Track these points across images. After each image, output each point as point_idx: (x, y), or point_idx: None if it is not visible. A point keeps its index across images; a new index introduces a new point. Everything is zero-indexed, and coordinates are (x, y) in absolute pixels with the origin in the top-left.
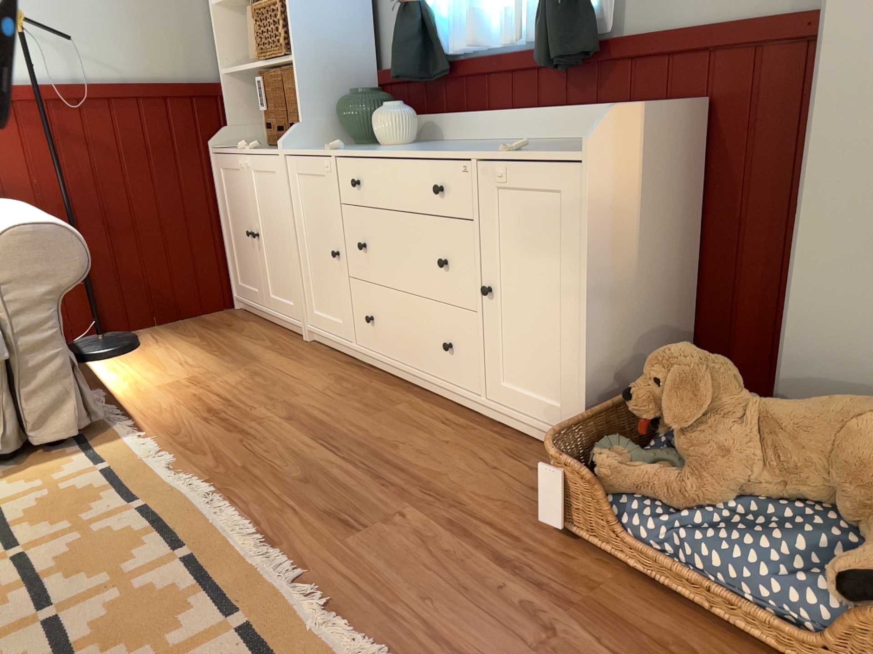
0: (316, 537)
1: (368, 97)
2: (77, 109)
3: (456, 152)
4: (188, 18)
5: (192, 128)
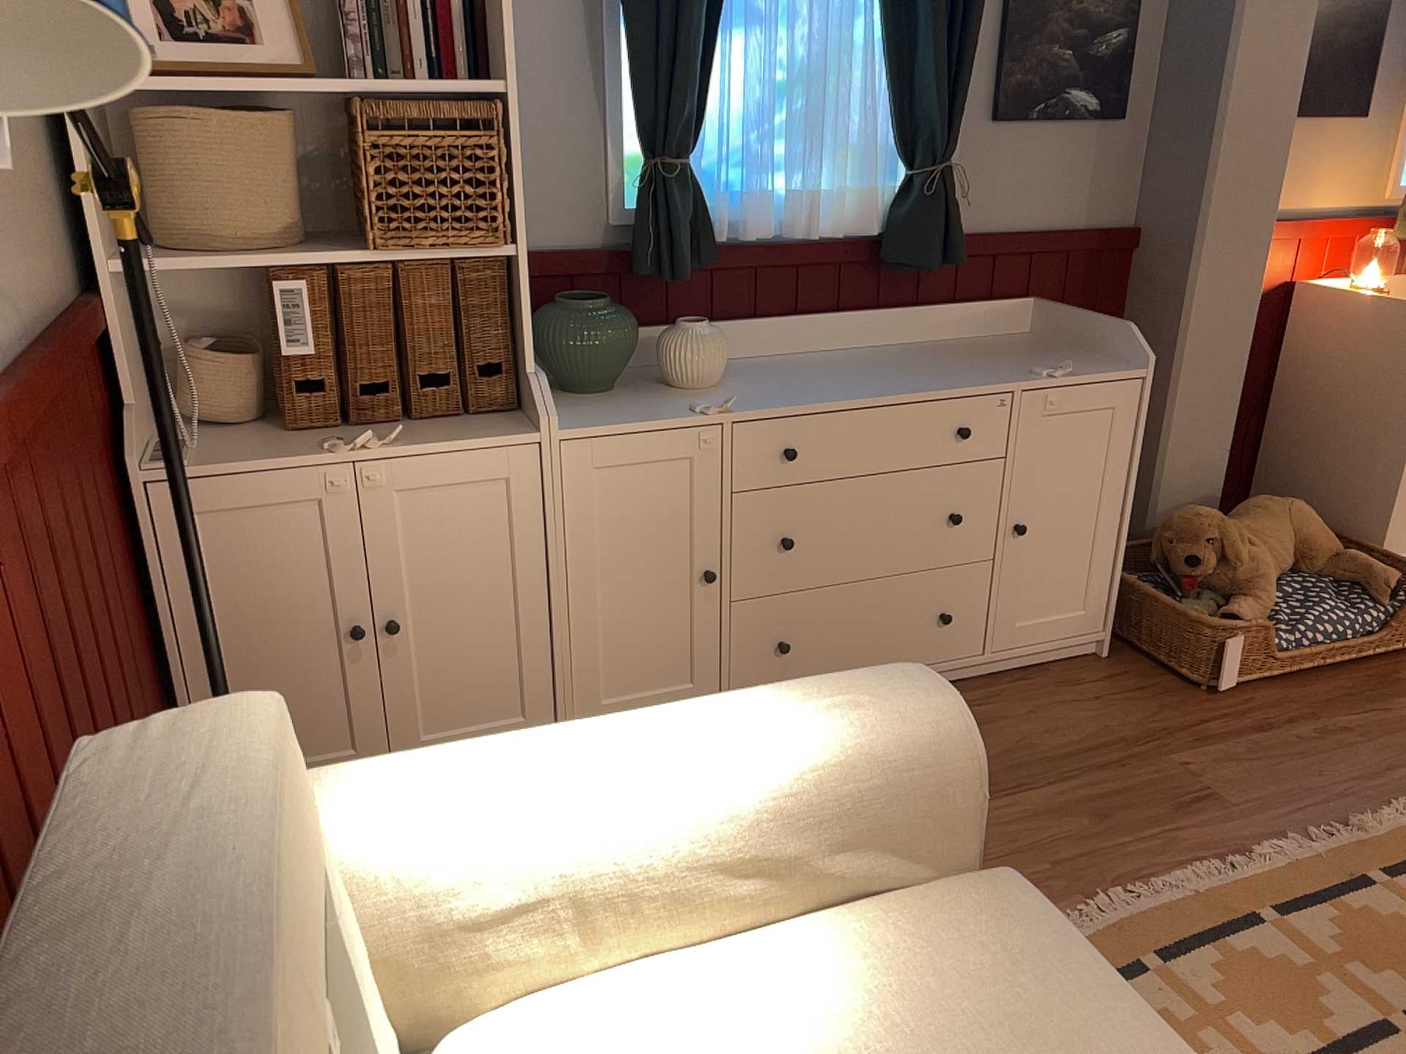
0: (1224, 822)
1: (622, 310)
2: (14, 451)
3: (976, 386)
4: (26, 122)
5: (96, 429)
